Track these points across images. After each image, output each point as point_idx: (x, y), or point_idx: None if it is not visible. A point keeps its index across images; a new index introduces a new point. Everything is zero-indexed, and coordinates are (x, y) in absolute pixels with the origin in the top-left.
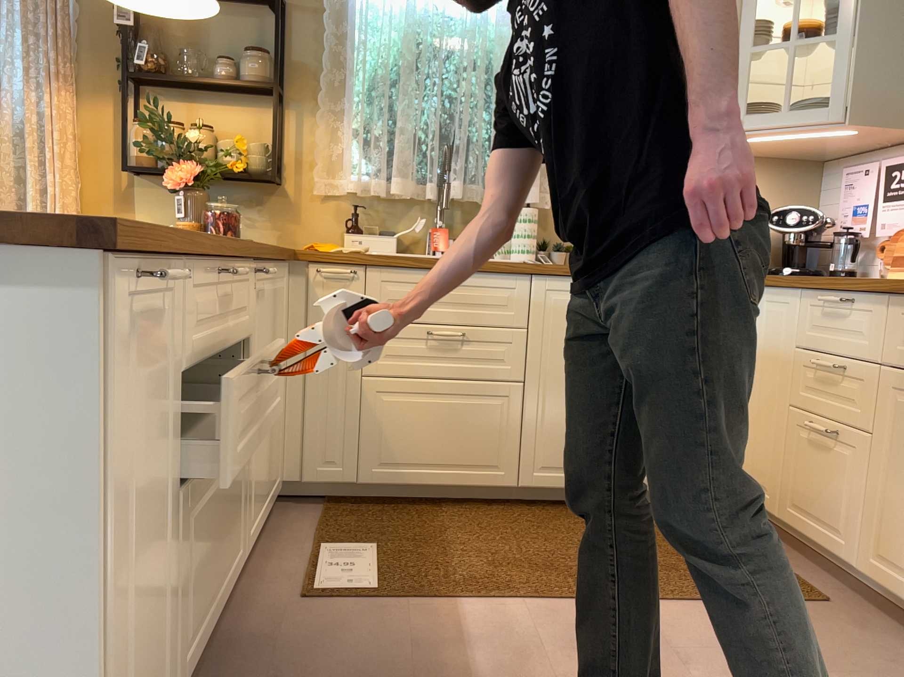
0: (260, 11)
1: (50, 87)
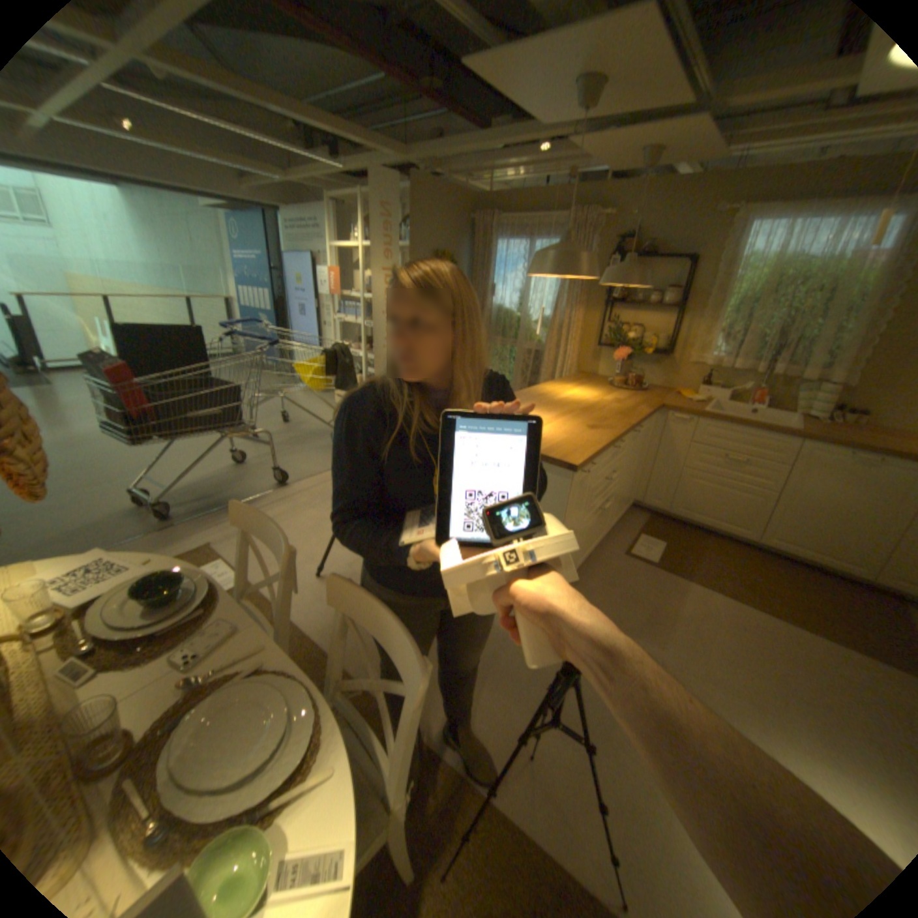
0: (681, 261)
1: (573, 307)
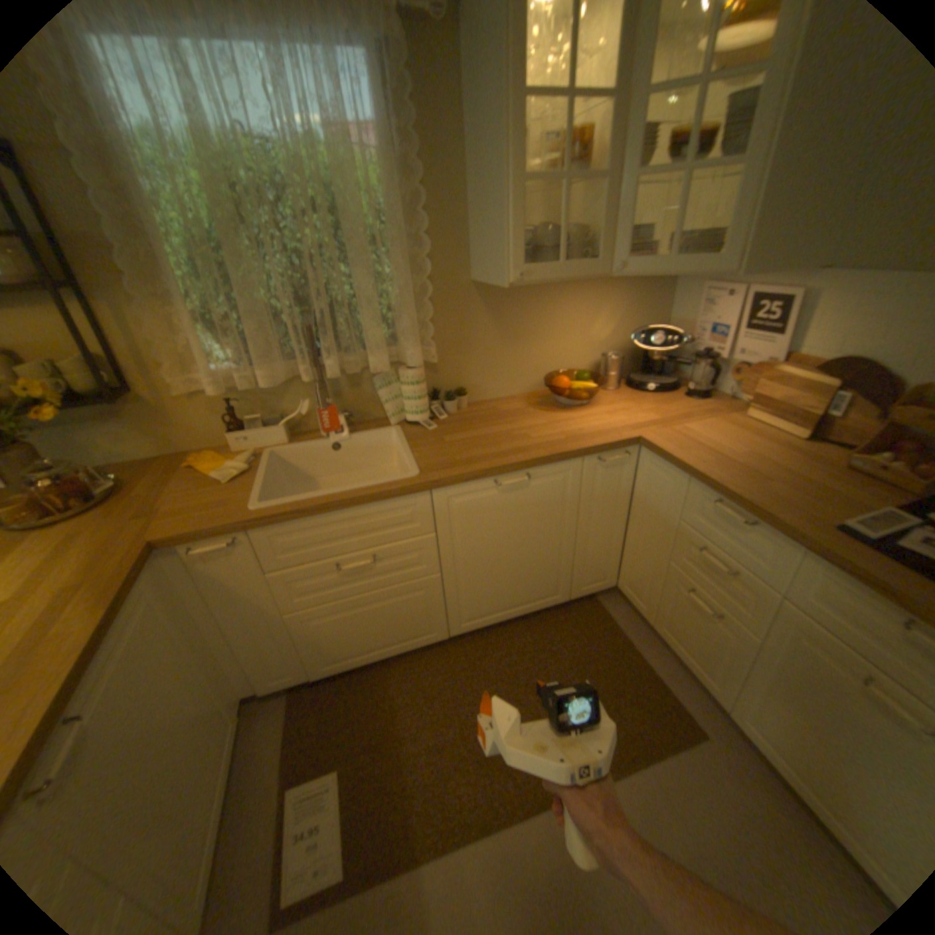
0: None
1: None
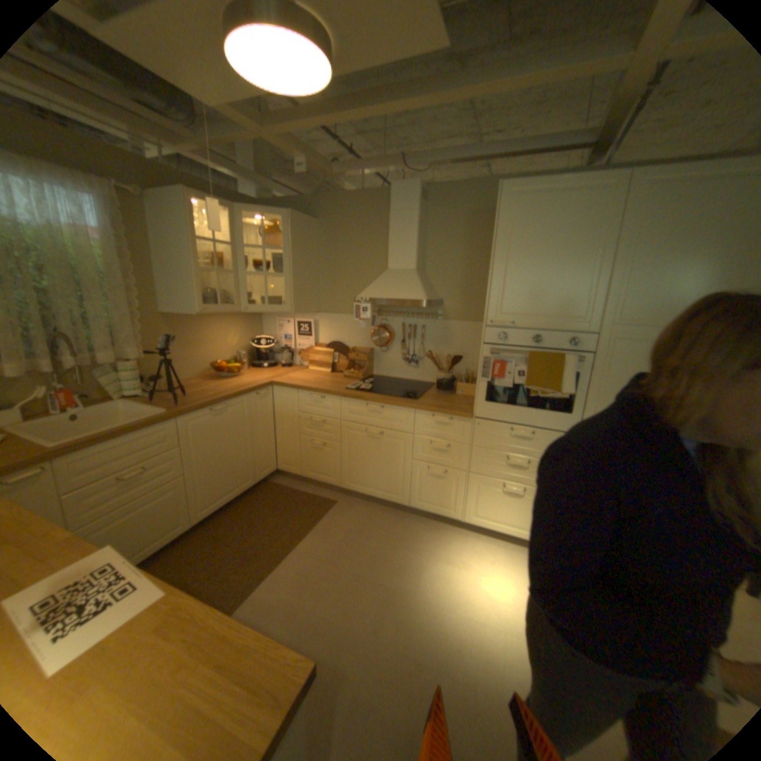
0: None
1: None
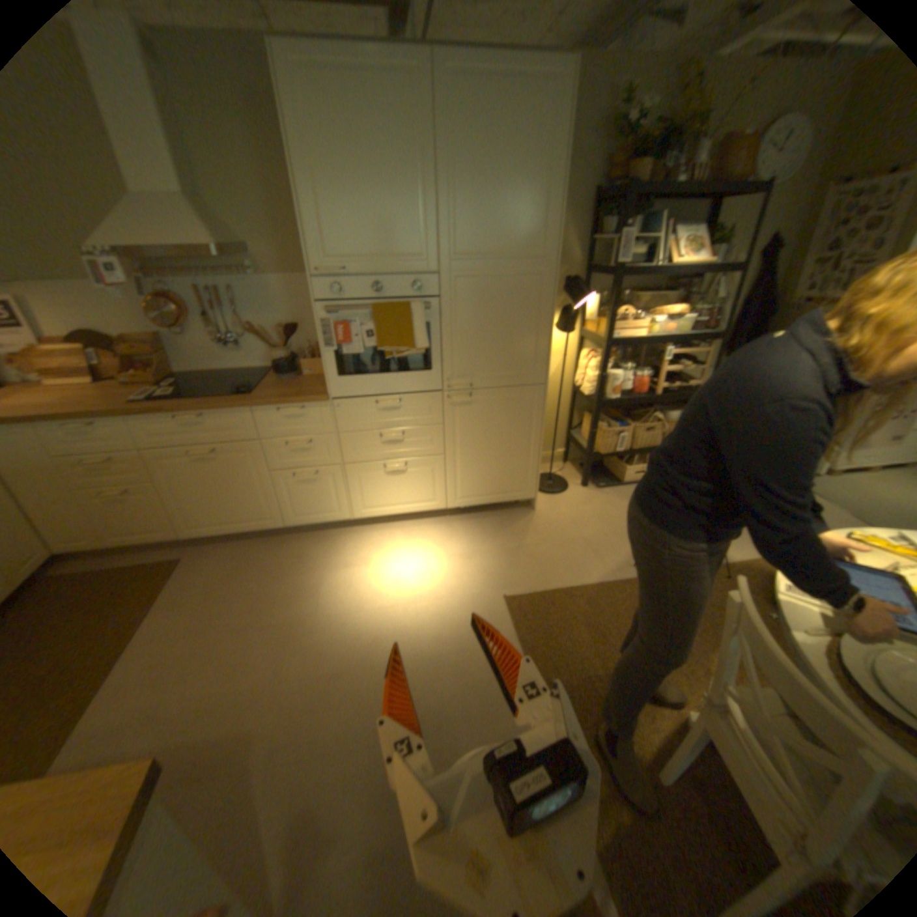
0: None
1: None
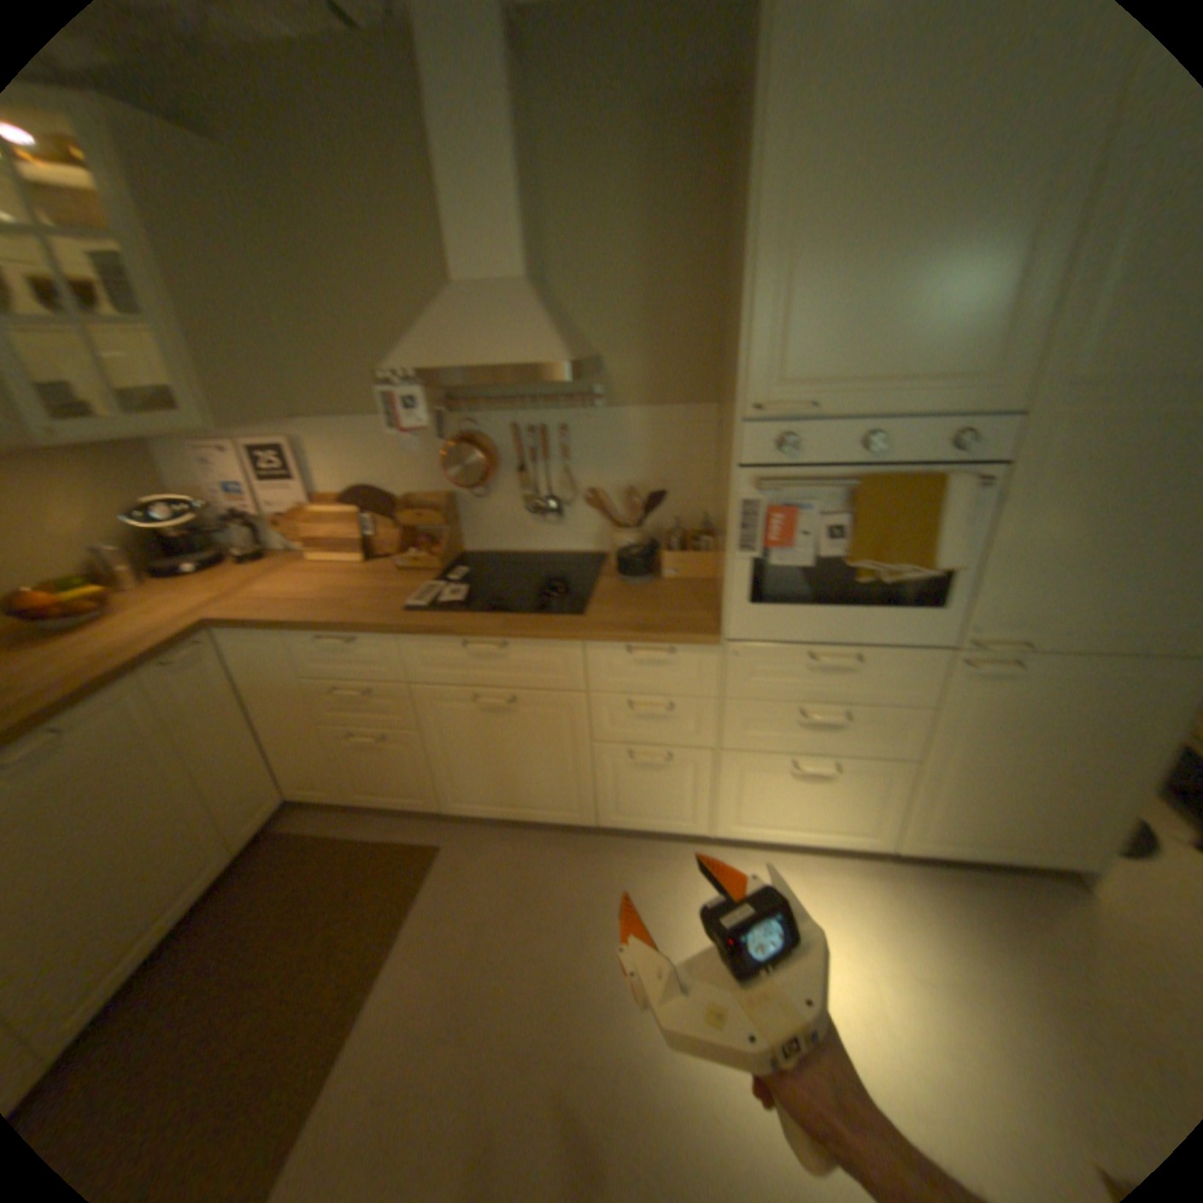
0: None
1: None
